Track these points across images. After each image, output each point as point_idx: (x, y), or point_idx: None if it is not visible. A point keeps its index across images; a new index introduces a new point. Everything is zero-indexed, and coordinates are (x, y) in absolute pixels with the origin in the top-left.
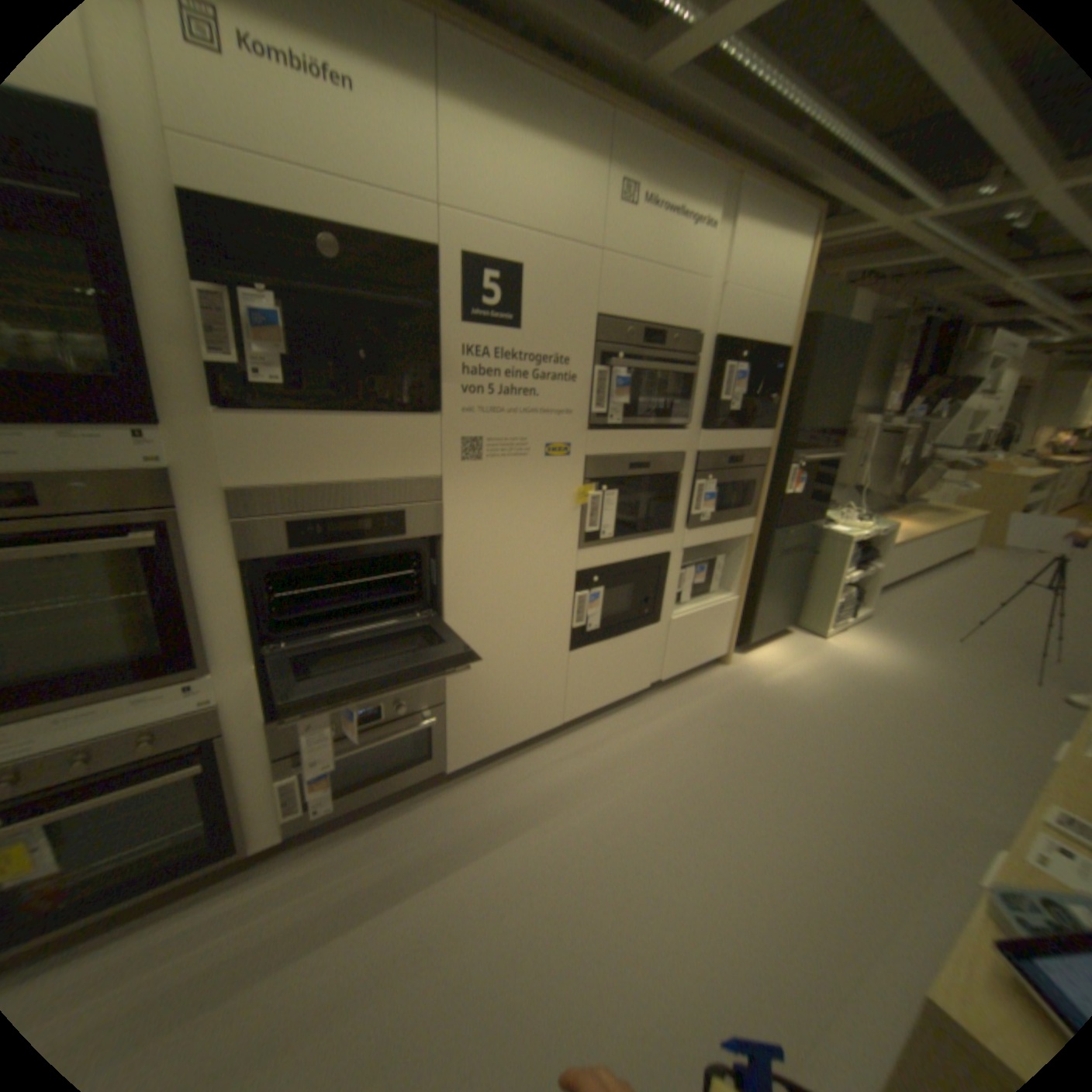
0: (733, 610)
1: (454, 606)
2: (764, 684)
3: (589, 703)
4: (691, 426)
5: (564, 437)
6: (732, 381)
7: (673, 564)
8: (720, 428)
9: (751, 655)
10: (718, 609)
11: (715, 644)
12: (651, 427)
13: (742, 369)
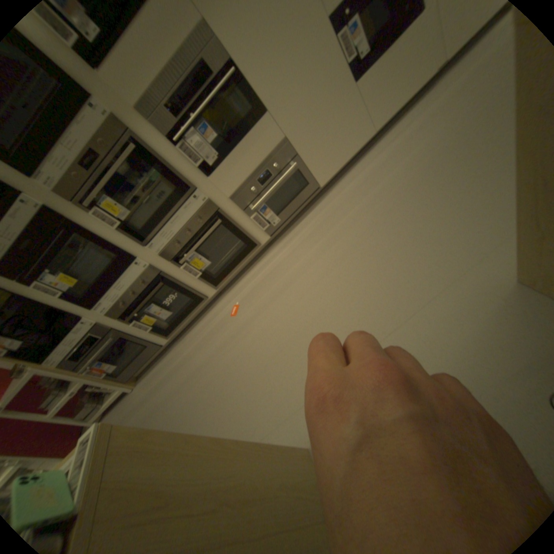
0: None
1: (268, 97)
2: None
3: (391, 108)
4: None
5: None
6: None
7: None
8: None
9: None
10: None
11: None
12: None
13: None
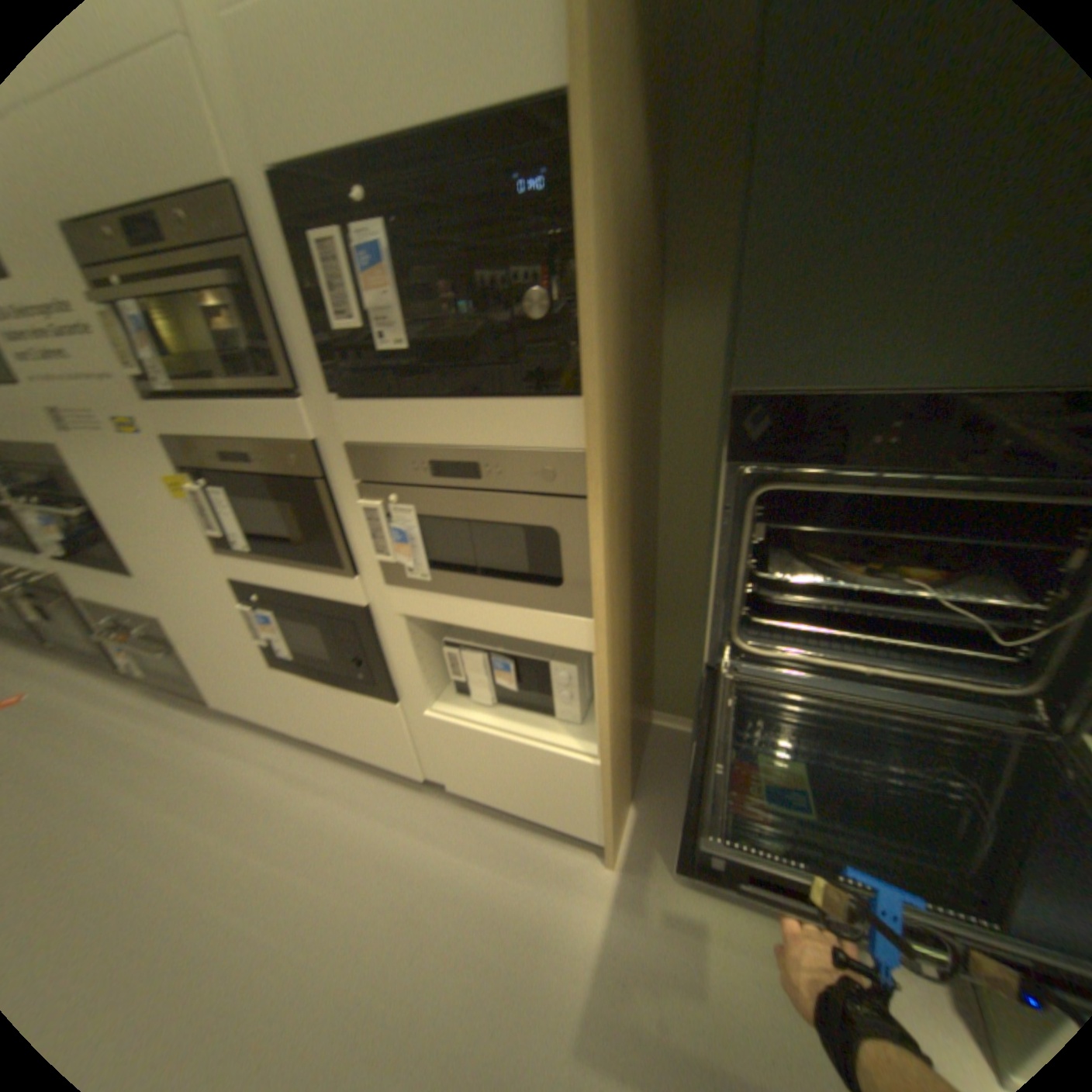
0: (590, 783)
1: (126, 571)
2: (596, 961)
3: (324, 743)
4: (305, 390)
5: (114, 411)
6: (334, 276)
7: (388, 631)
8: (381, 393)
9: (695, 902)
10: (536, 756)
11: (556, 813)
12: (228, 394)
13: (359, 237)
